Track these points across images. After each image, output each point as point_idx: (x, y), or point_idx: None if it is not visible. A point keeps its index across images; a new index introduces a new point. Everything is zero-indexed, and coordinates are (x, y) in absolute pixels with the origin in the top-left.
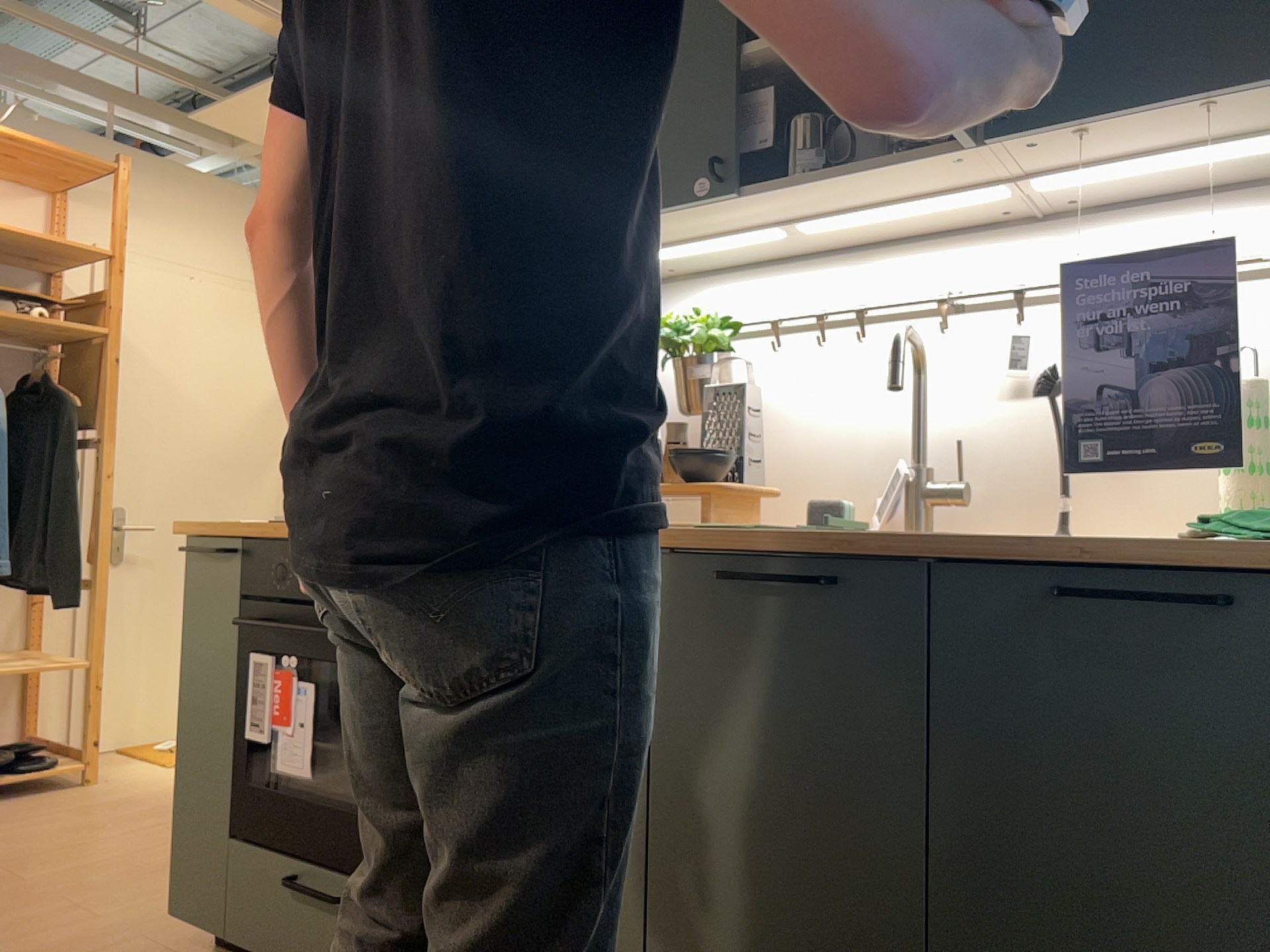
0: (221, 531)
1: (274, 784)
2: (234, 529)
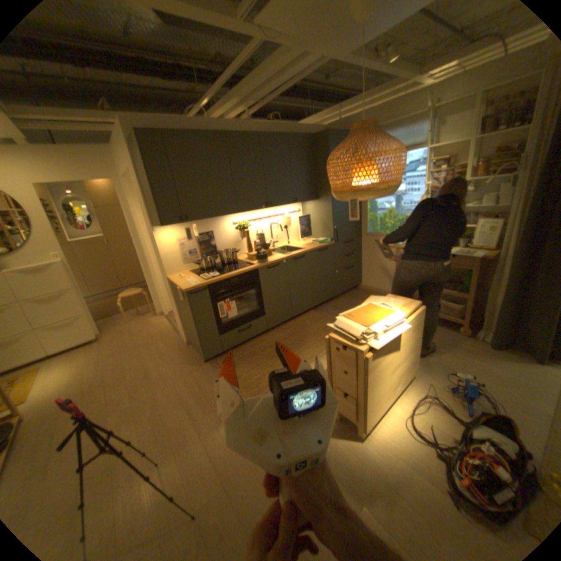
0: (201, 286)
1: (221, 324)
2: (206, 284)
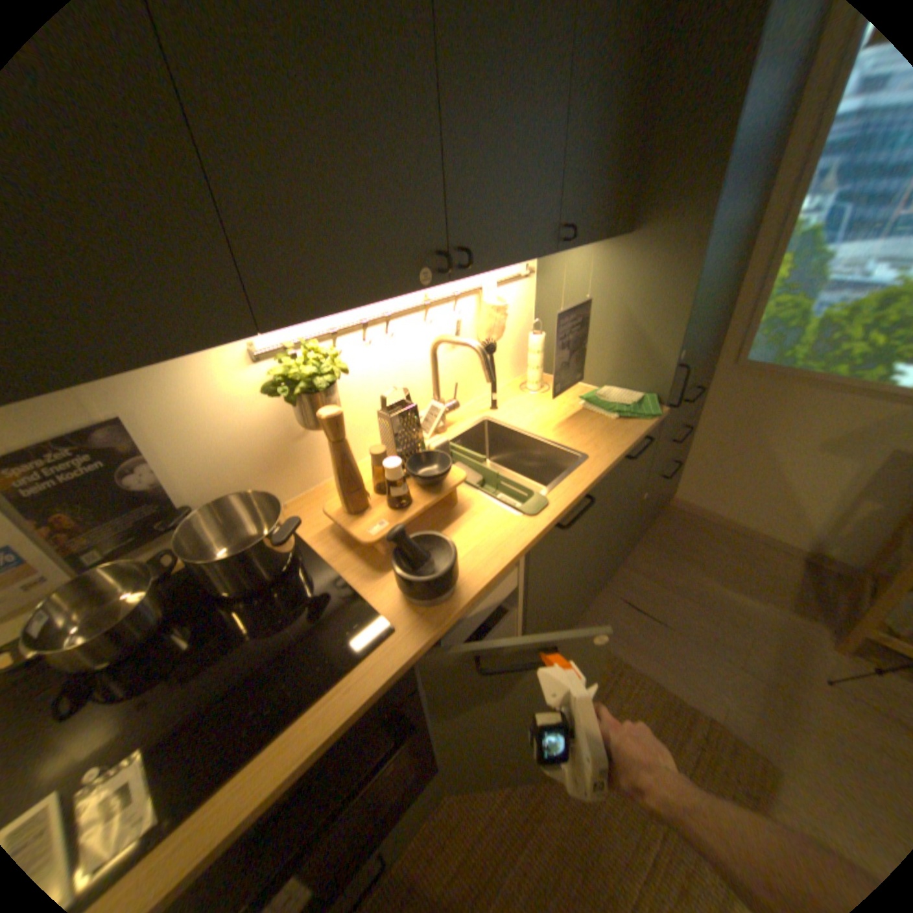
0: None
1: None
2: None
